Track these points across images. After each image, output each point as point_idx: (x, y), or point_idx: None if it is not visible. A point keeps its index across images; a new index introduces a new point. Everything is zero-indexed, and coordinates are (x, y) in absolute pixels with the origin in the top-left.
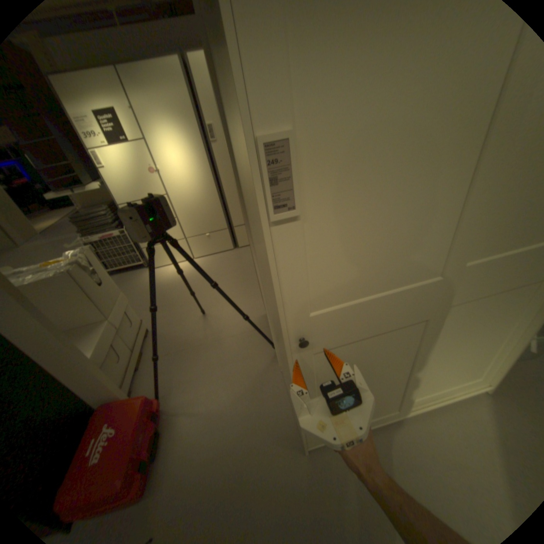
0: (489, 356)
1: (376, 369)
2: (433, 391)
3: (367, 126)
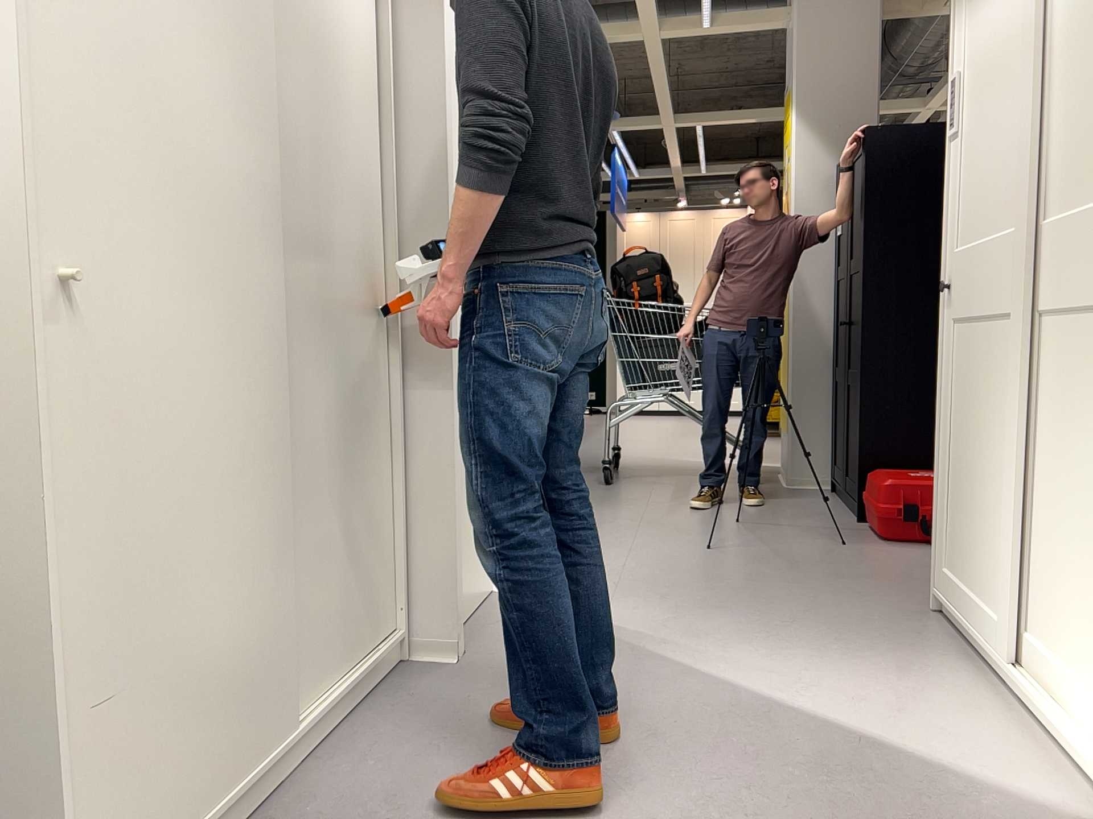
0: None
1: (978, 408)
2: (1045, 631)
3: (976, 64)
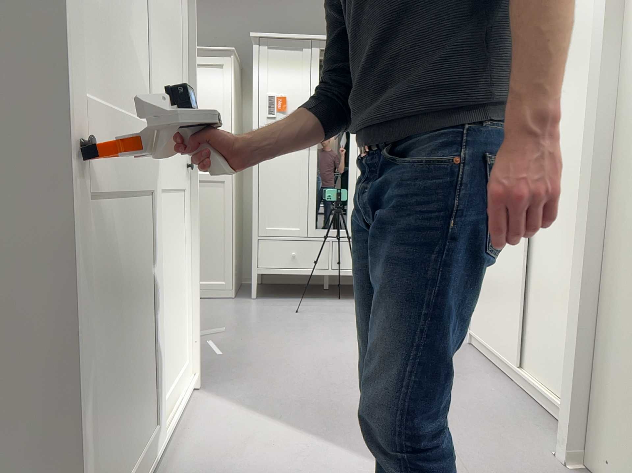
0: (180, 311)
1: (126, 287)
2: (163, 387)
3: None
